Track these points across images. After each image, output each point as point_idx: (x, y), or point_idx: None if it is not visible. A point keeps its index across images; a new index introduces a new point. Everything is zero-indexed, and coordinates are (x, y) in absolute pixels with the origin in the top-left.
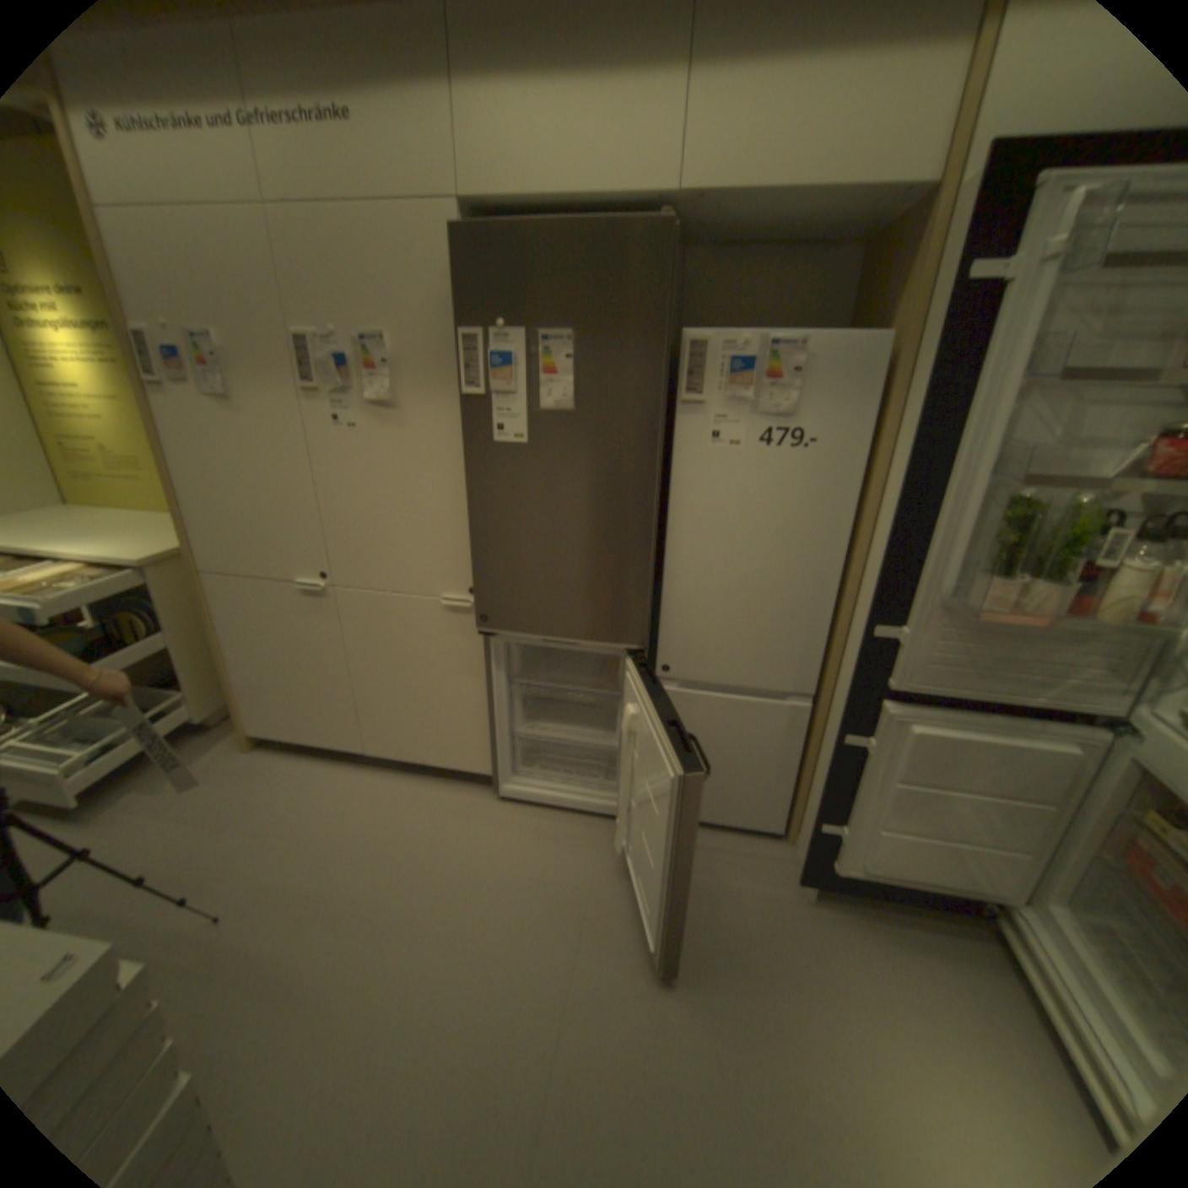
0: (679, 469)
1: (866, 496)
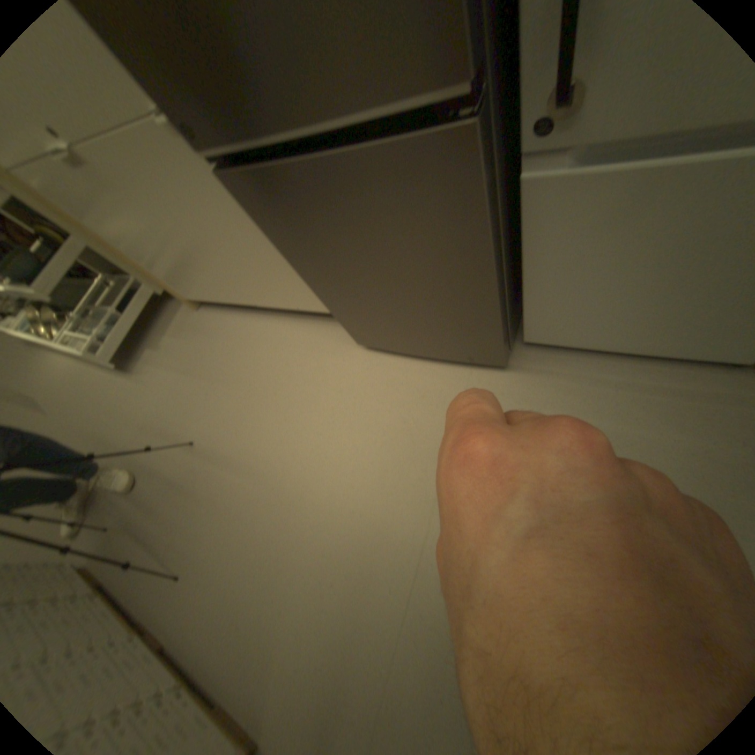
0: None
1: None
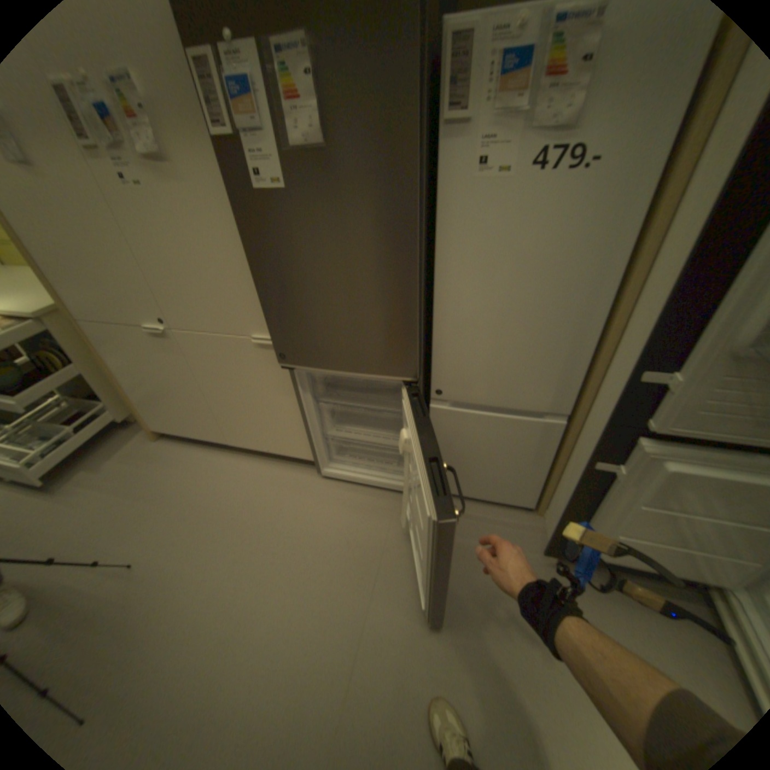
0: (444, 205)
1: (649, 222)
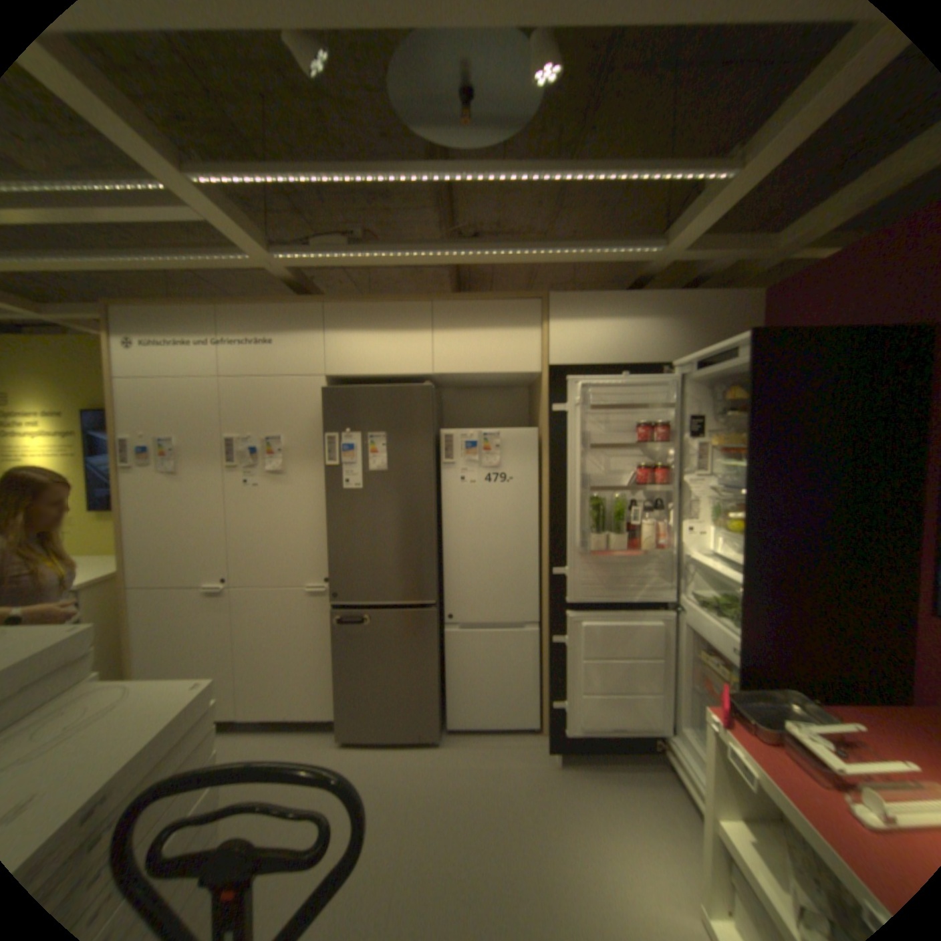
0: (446, 497)
1: (542, 505)
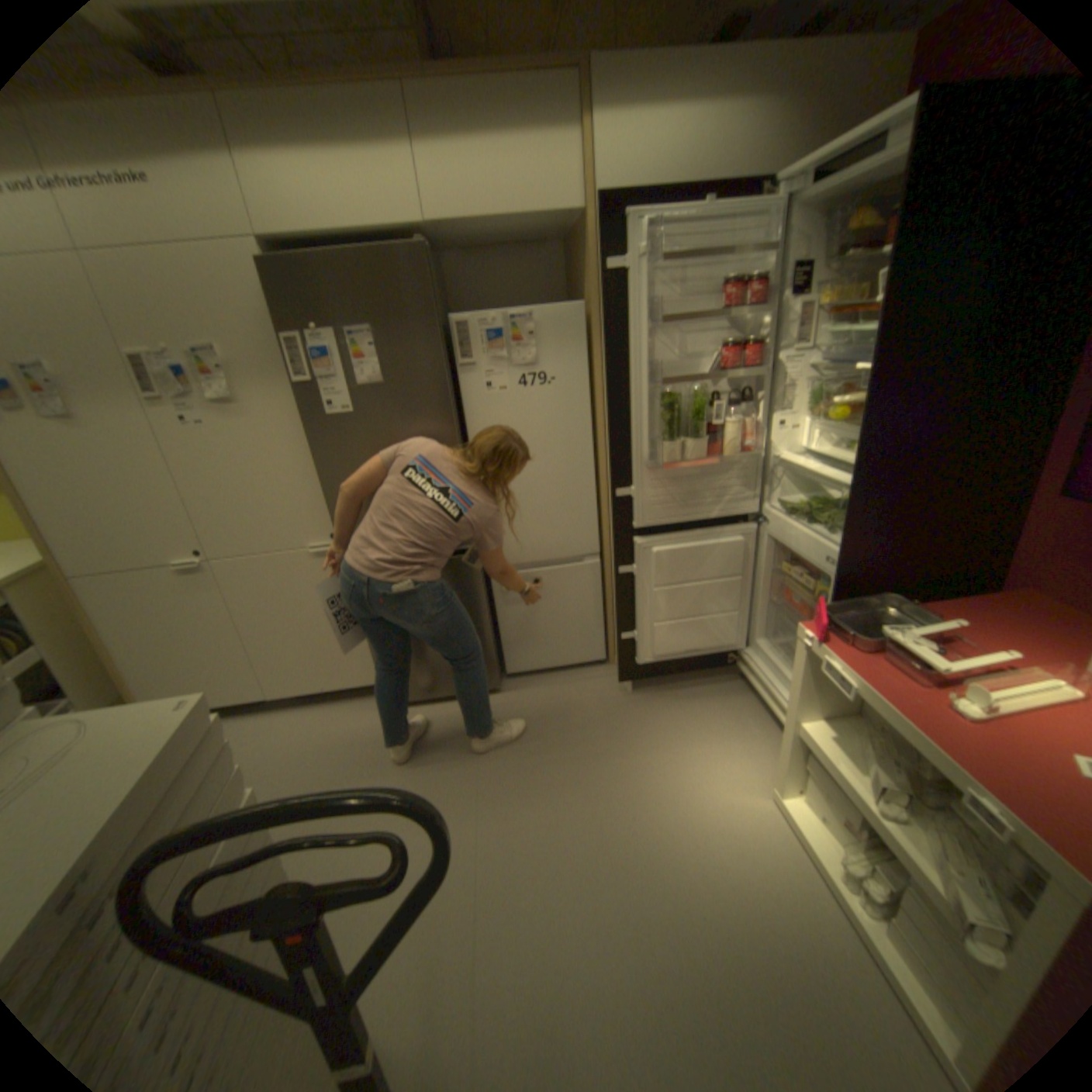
0: (469, 413)
1: (595, 411)
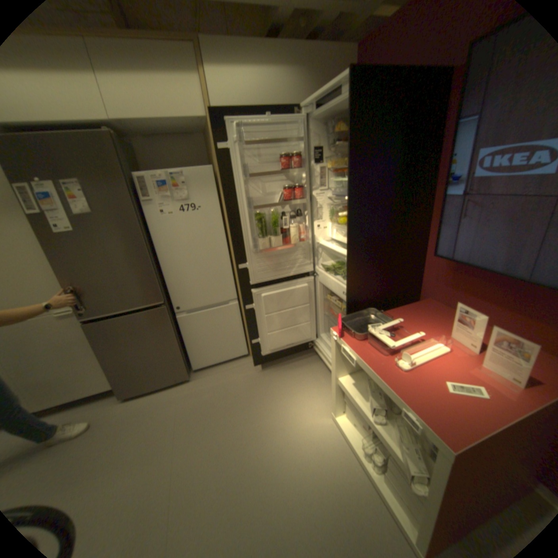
0: (151, 227)
1: (225, 223)
